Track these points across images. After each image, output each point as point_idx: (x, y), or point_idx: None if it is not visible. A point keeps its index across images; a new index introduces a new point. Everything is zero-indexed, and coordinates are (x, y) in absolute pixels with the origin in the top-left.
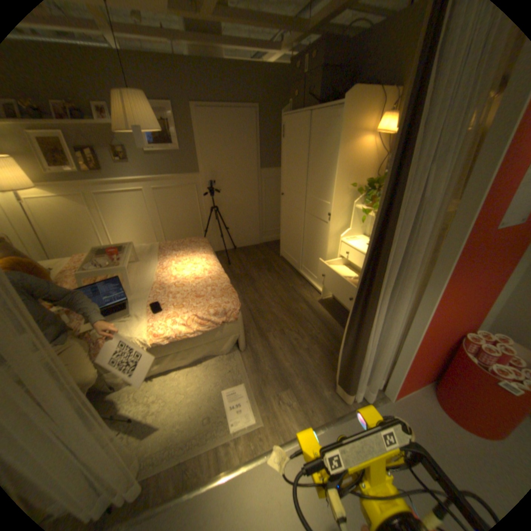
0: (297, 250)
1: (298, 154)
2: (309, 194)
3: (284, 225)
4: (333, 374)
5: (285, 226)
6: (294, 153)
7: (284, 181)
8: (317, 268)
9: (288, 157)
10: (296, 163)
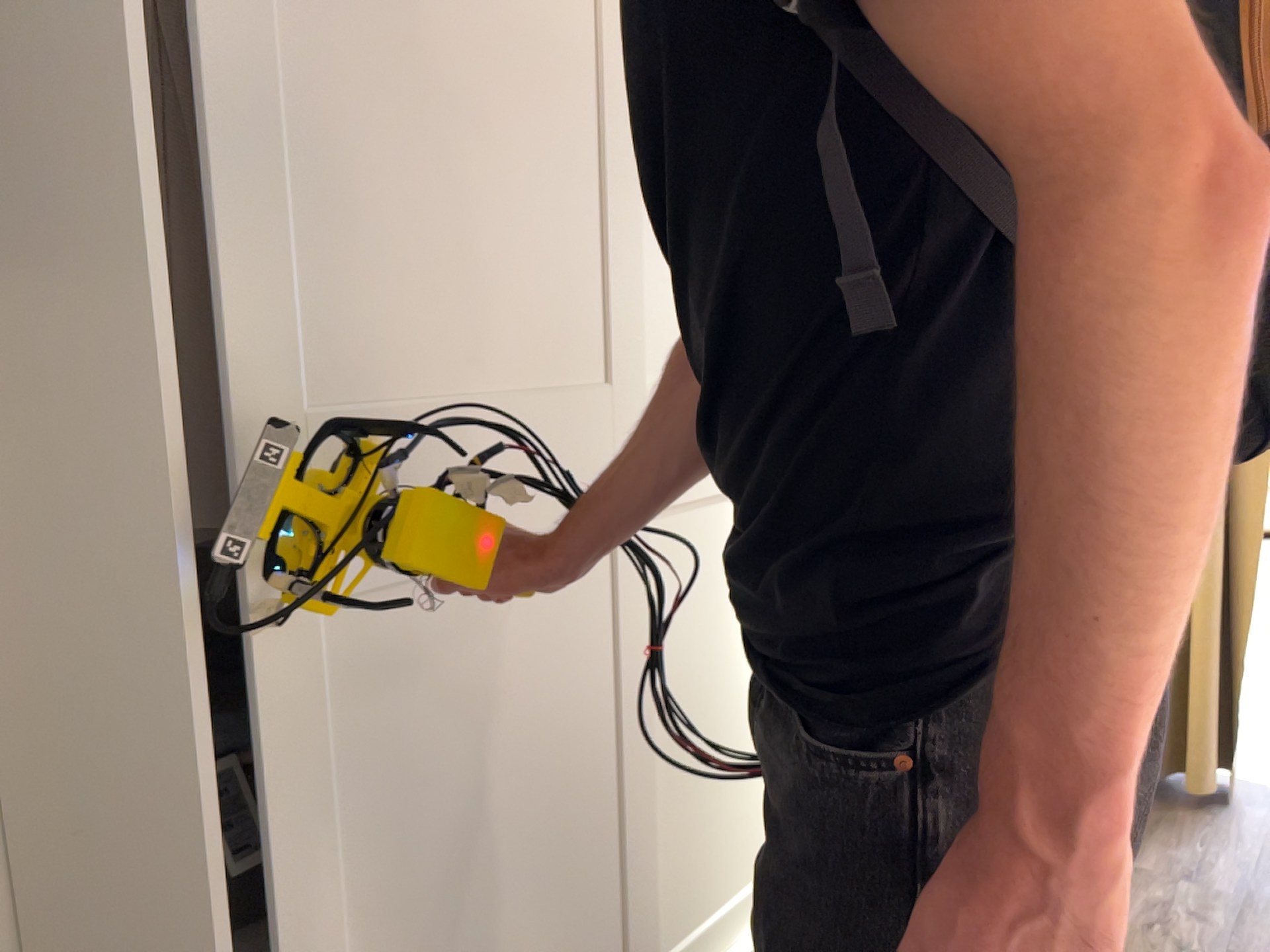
0: (592, 917)
1: (508, 35)
2: (636, 374)
3: (311, 927)
4: (1189, 819)
5: (334, 916)
6: (428, 9)
7: (236, 343)
8: (749, 820)
9: (311, 26)
10: (478, 117)
